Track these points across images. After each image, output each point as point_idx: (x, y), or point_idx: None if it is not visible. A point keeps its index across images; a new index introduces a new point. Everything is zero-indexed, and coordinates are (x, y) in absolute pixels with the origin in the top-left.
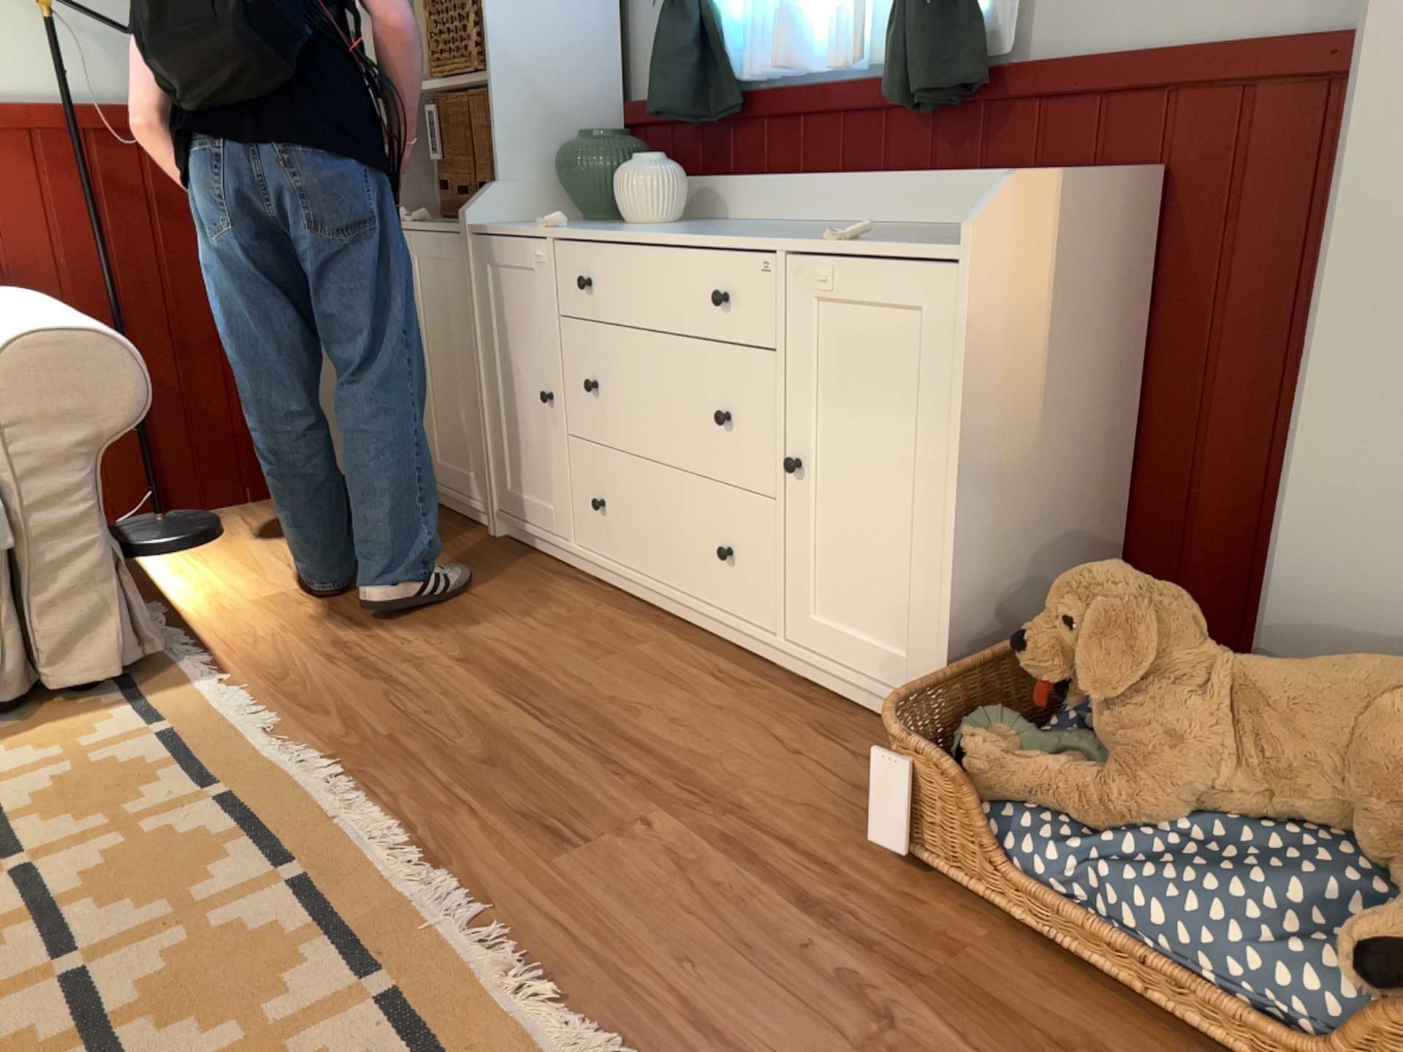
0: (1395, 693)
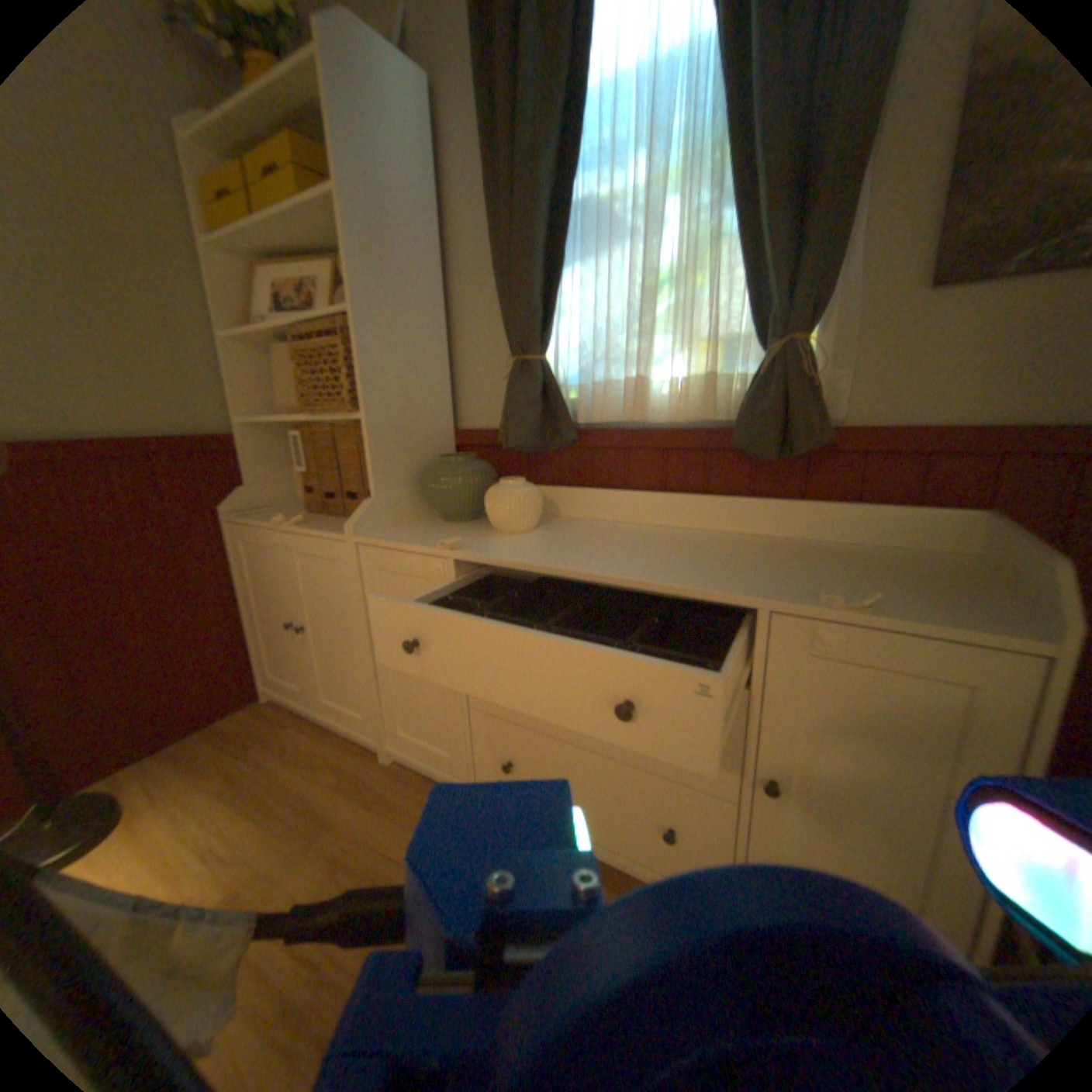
0: None
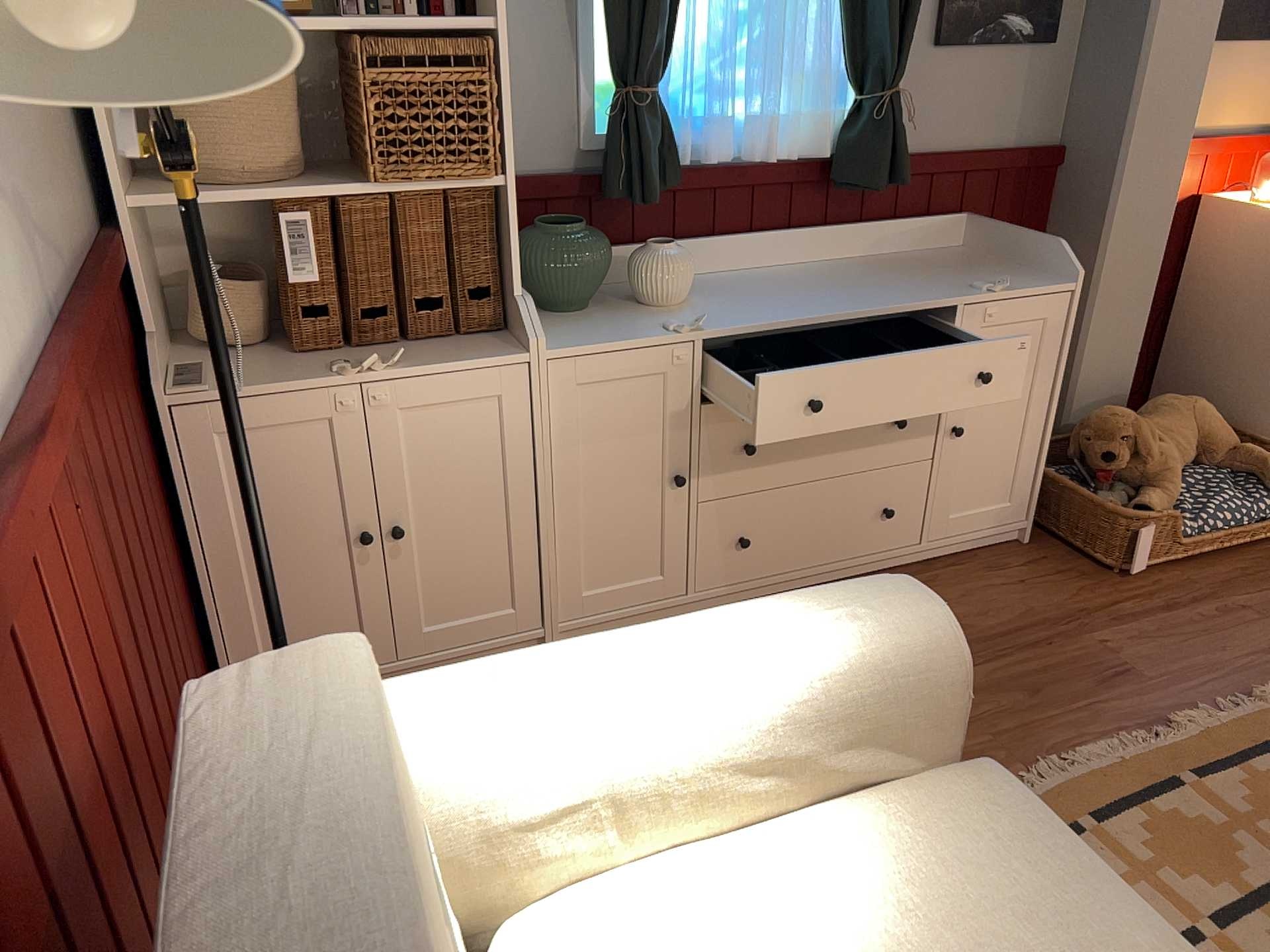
0: (1195, 410)
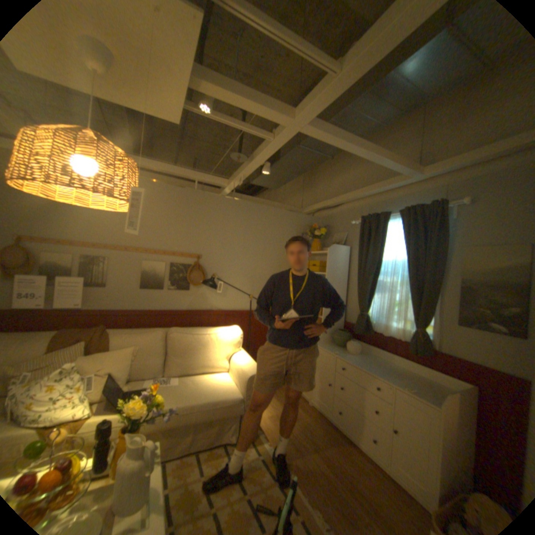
0: None
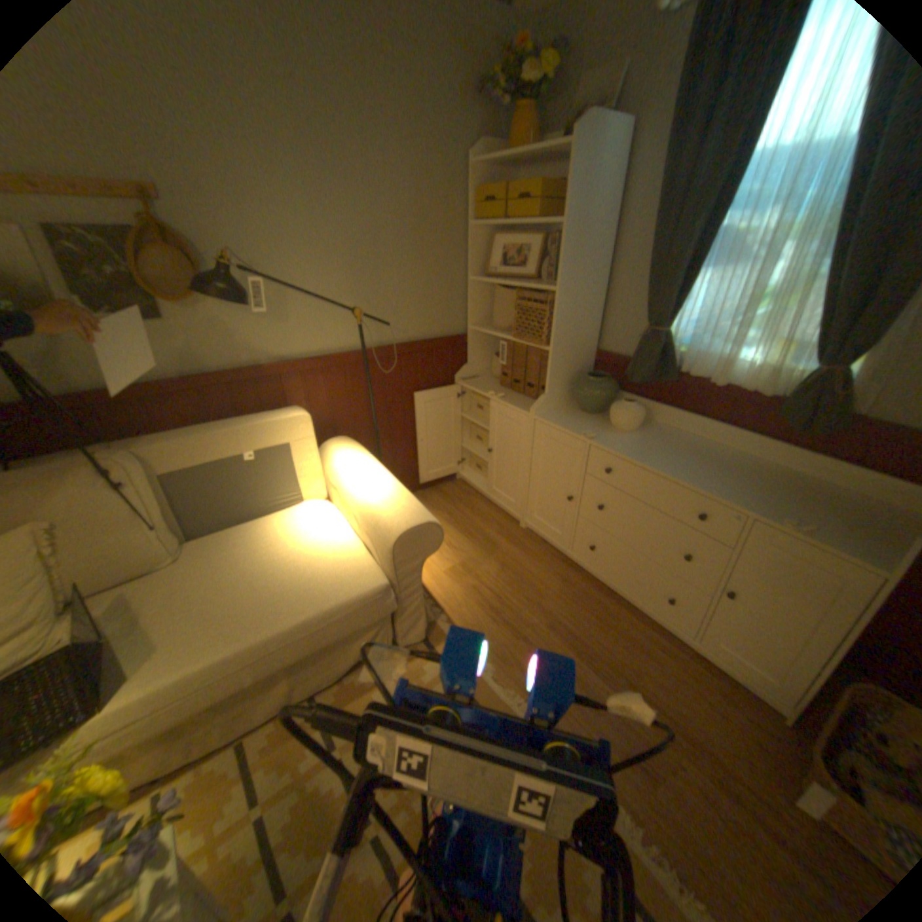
0: None
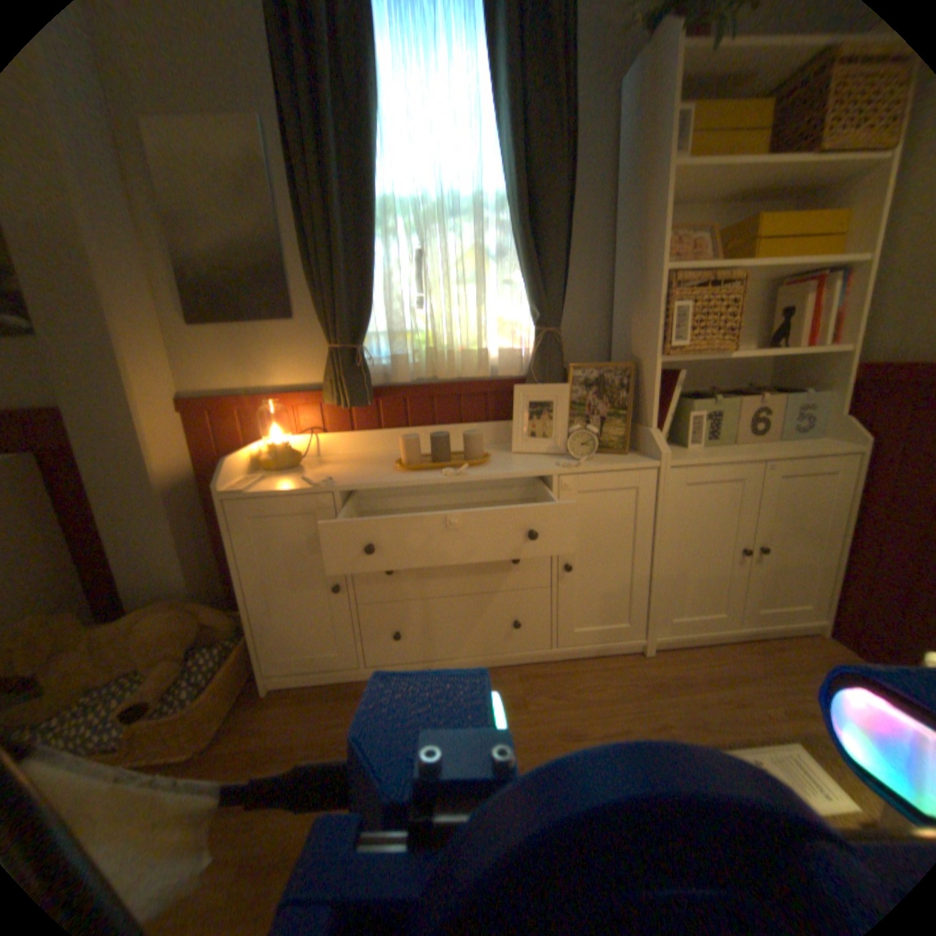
0: (141, 622)
